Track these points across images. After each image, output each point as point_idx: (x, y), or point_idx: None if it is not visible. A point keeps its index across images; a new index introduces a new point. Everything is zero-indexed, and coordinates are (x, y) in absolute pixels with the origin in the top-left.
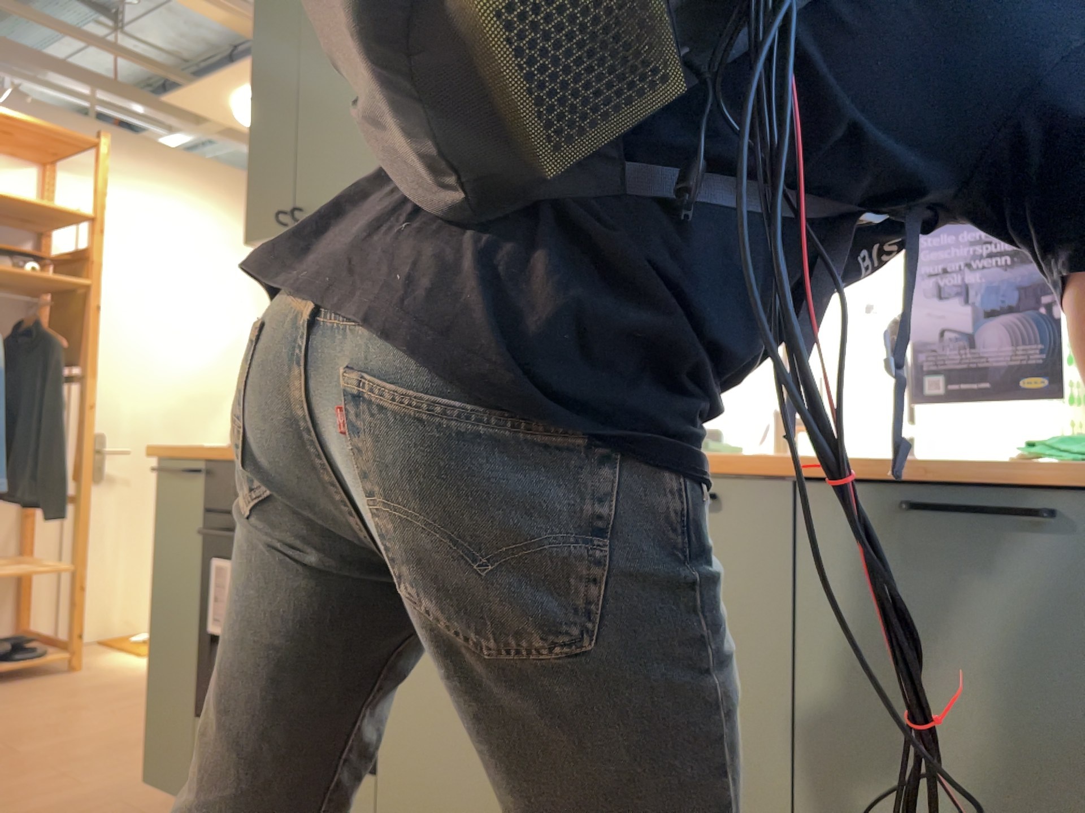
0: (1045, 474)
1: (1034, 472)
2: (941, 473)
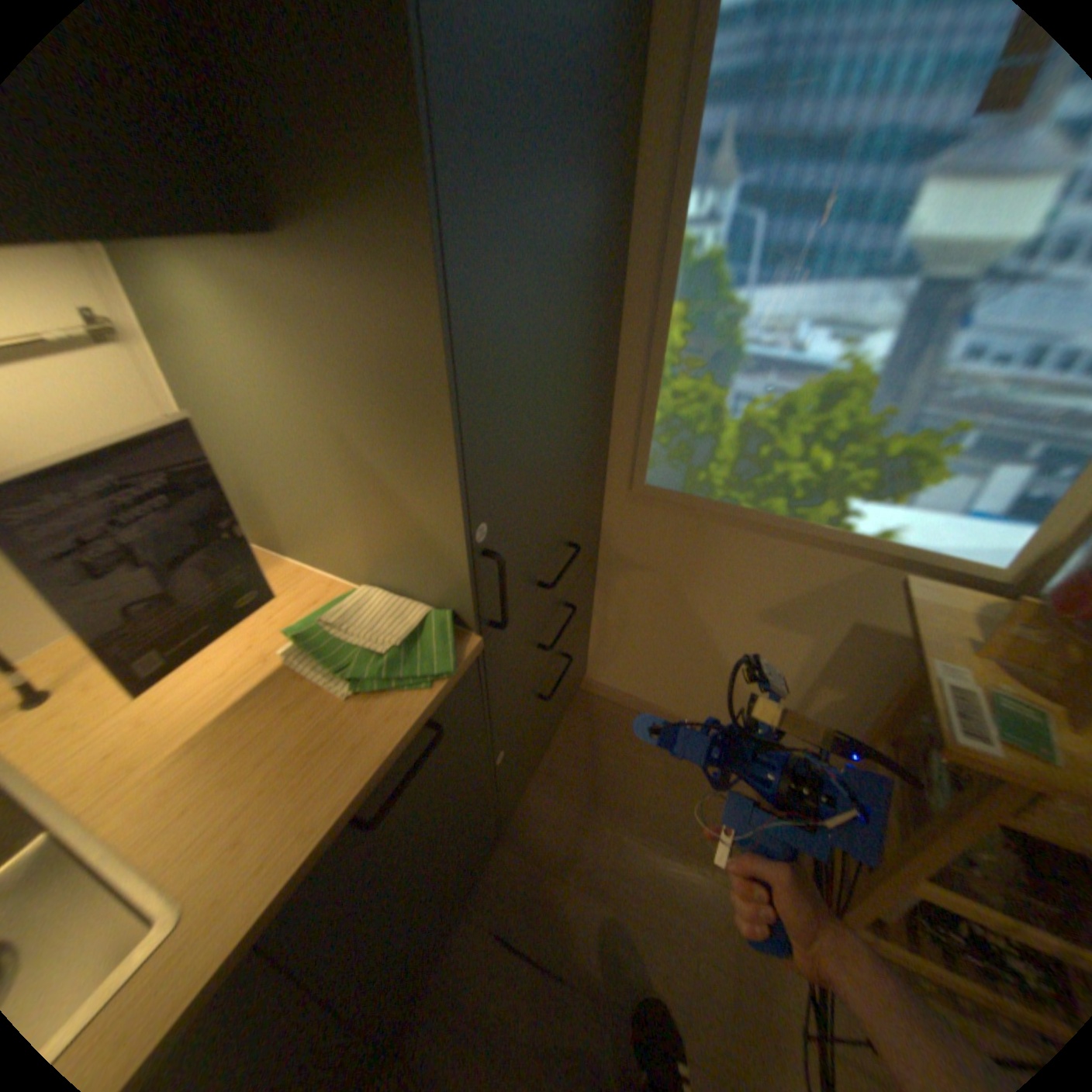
0: (414, 709)
1: (425, 721)
2: (374, 783)
